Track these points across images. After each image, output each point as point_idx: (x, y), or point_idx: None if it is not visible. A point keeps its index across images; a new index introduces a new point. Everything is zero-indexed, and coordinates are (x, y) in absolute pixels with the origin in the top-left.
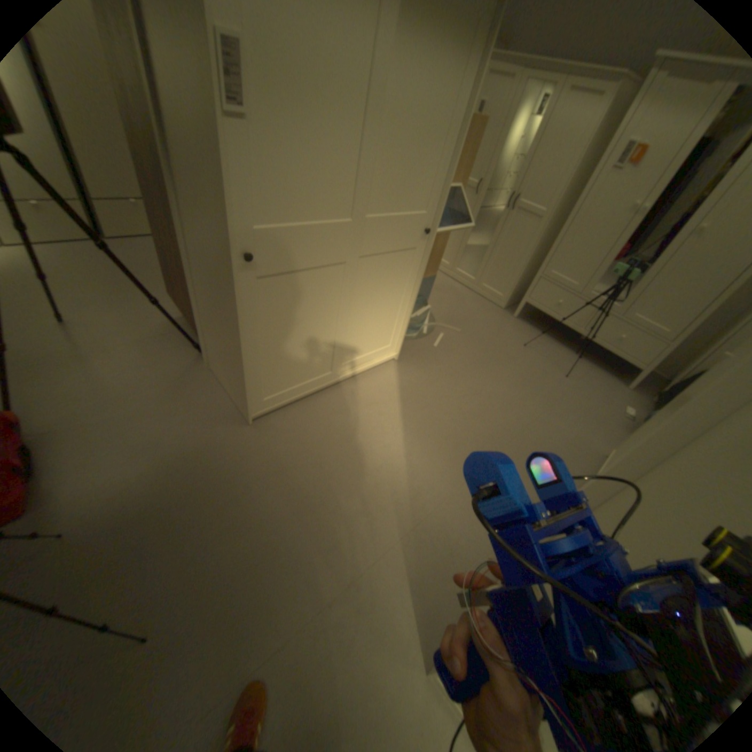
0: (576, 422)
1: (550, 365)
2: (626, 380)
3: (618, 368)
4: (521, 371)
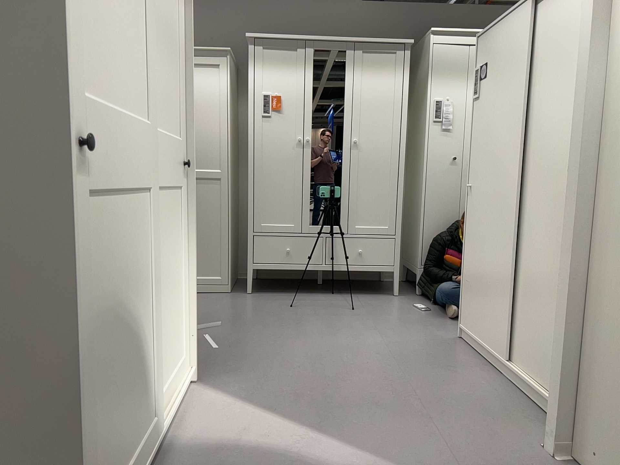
0: (409, 333)
1: (330, 310)
2: (385, 292)
3: (369, 289)
4: (320, 325)
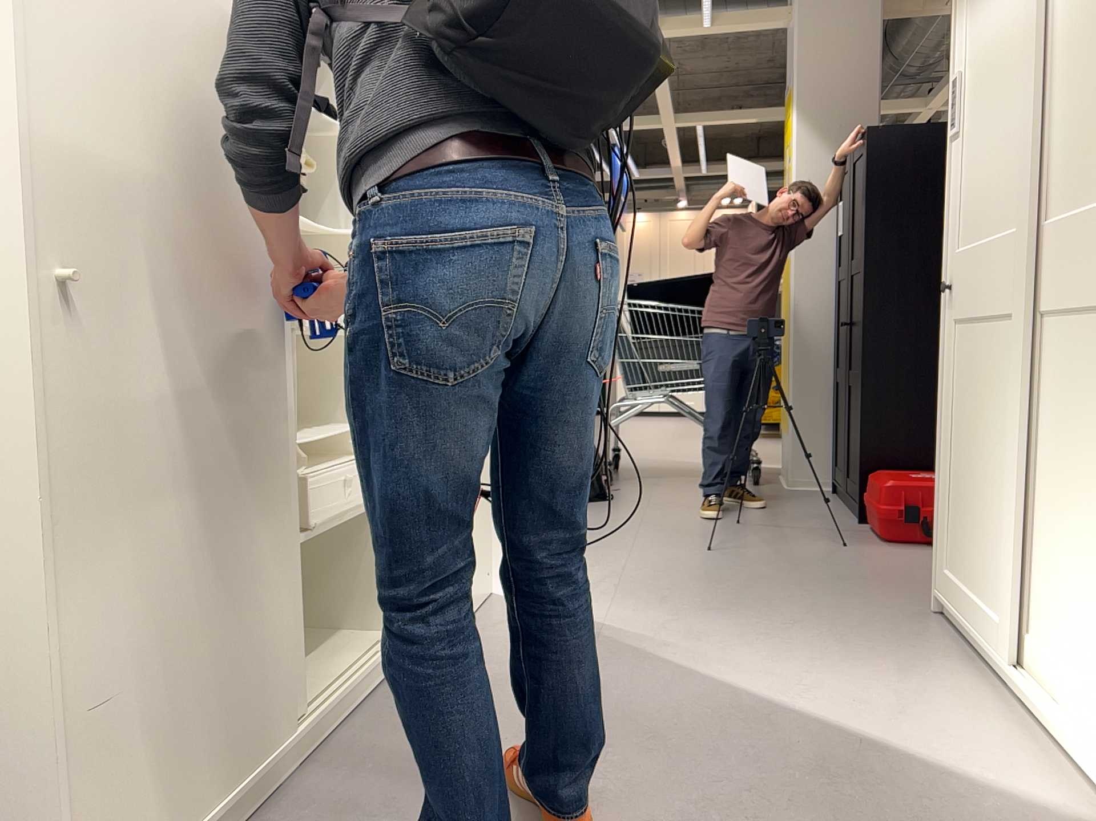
0: None
1: None
2: None
3: None
4: None
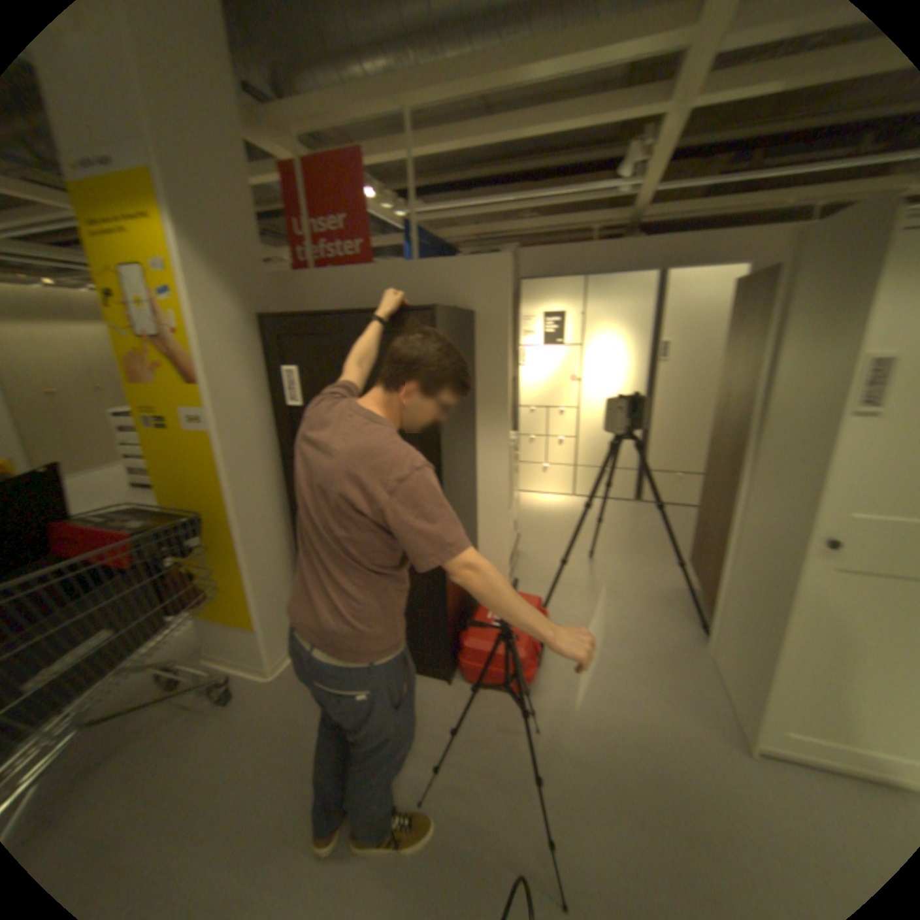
0: None
1: None
2: None
3: None
4: None
